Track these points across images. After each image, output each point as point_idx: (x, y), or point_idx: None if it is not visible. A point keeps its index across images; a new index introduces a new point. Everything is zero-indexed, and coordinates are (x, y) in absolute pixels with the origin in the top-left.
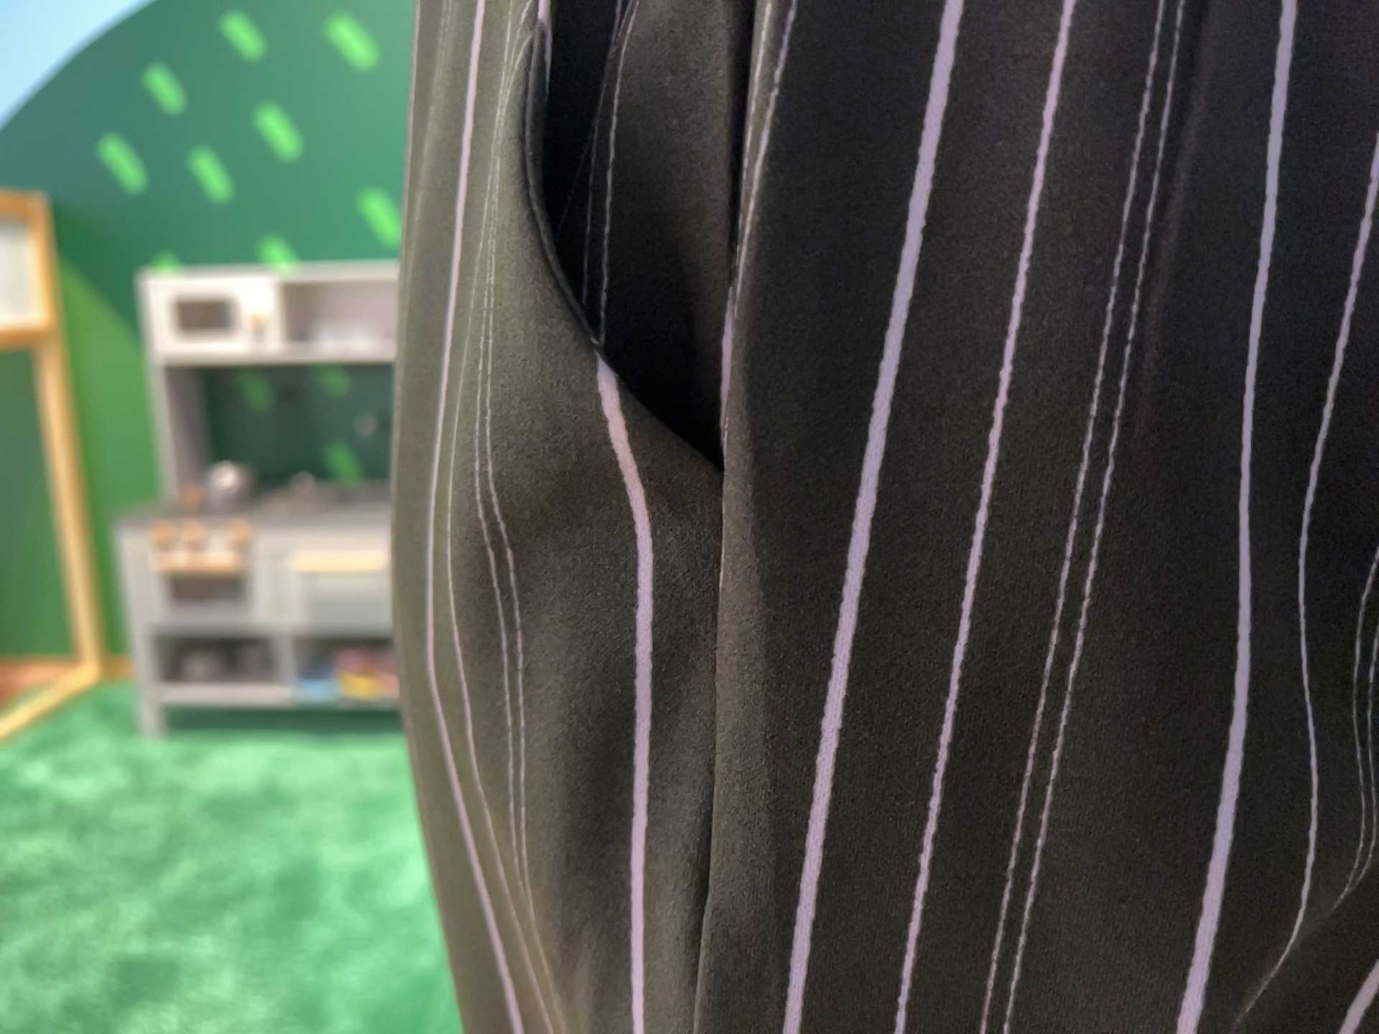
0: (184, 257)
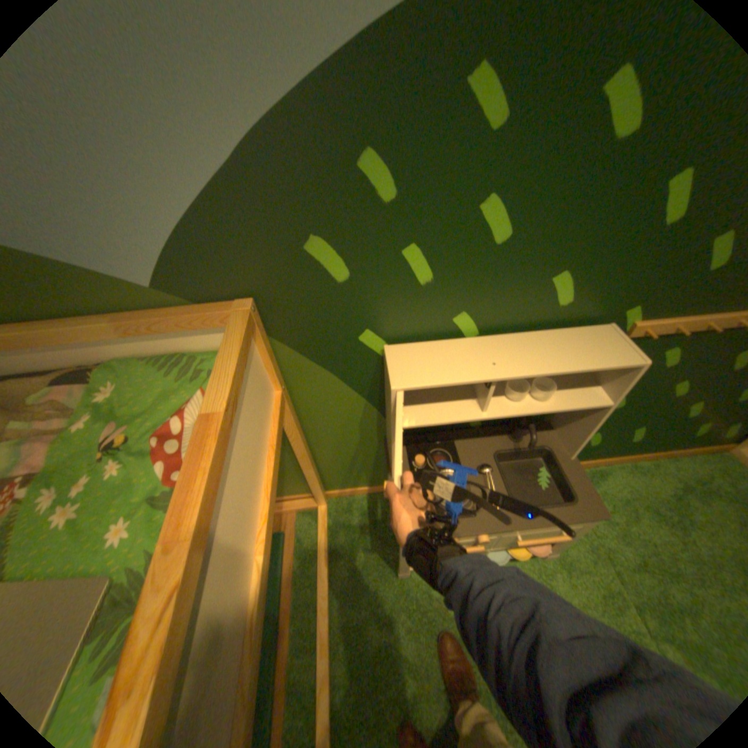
0: (380, 330)
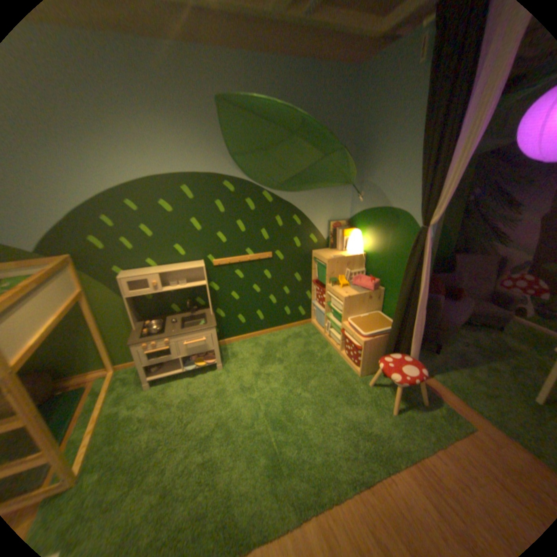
0: (119, 266)
